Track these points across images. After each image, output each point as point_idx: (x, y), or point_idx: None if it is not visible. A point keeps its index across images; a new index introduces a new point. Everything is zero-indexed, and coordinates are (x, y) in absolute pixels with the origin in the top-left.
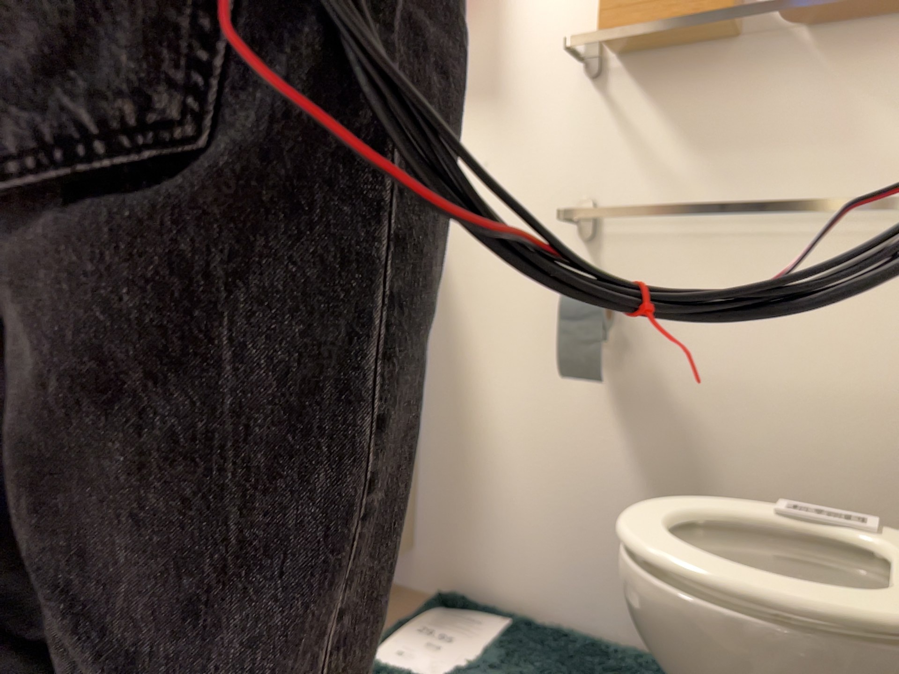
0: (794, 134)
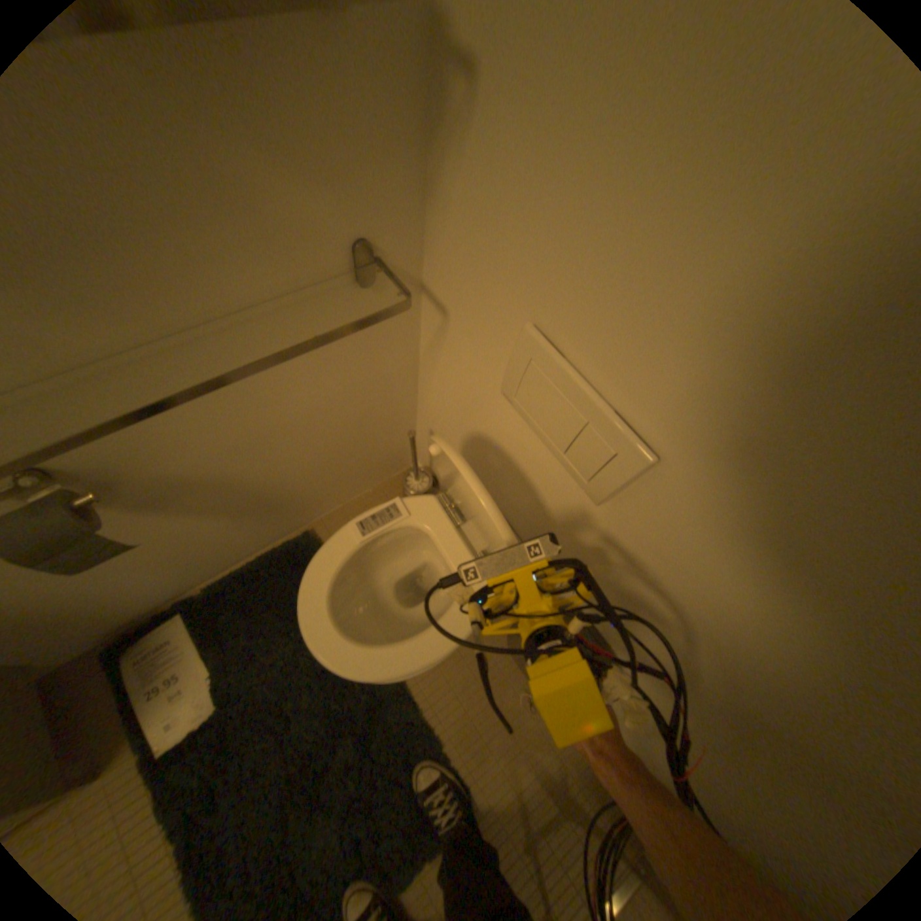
0: (153, 209)
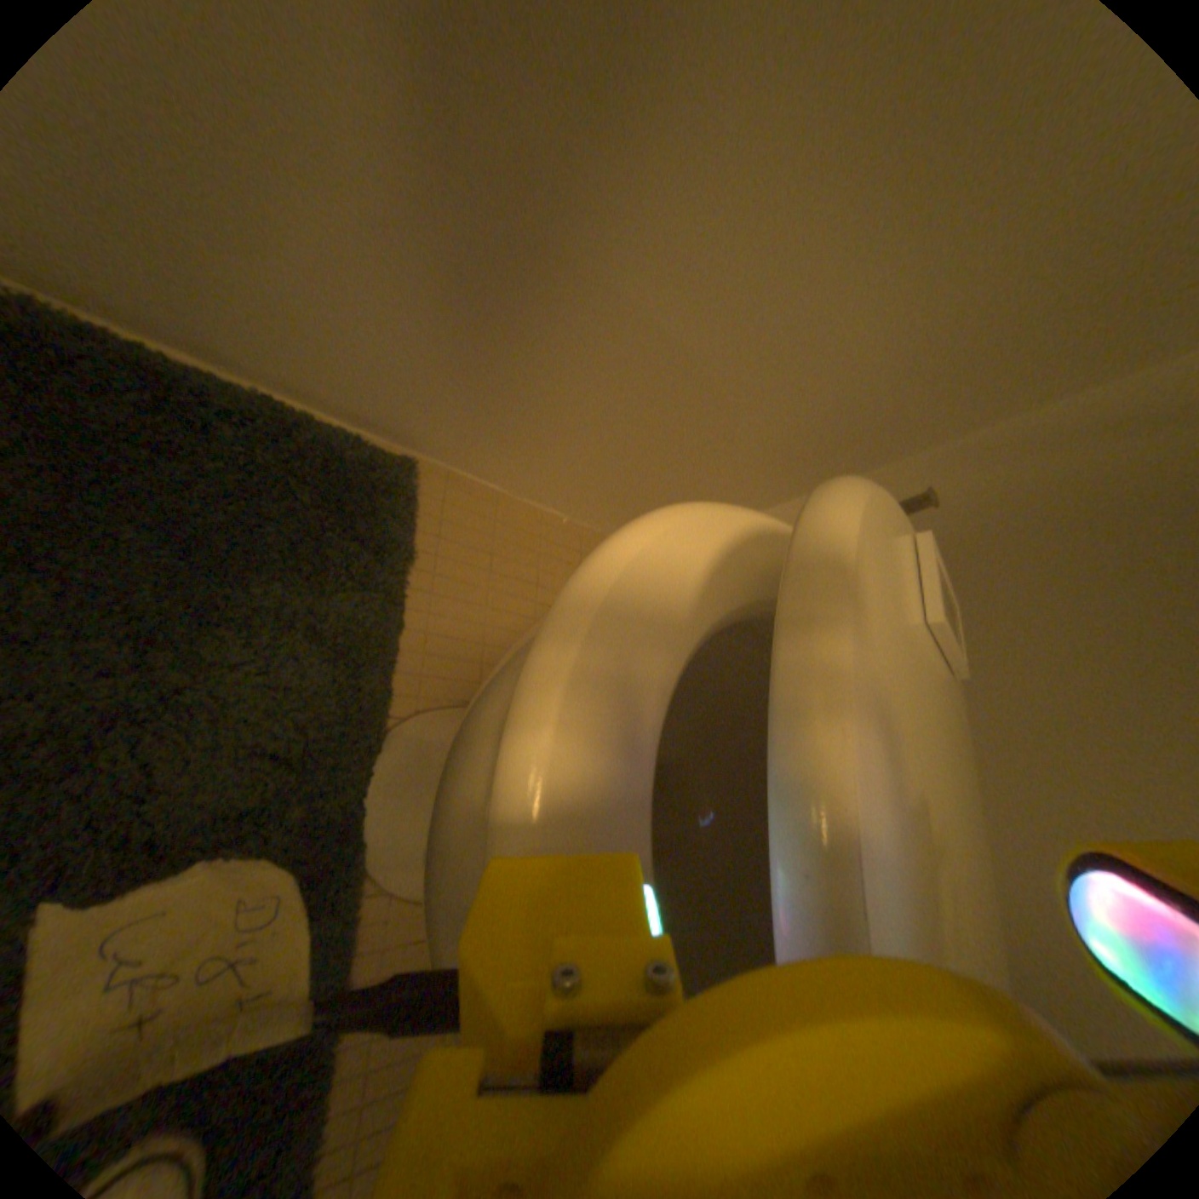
0: None
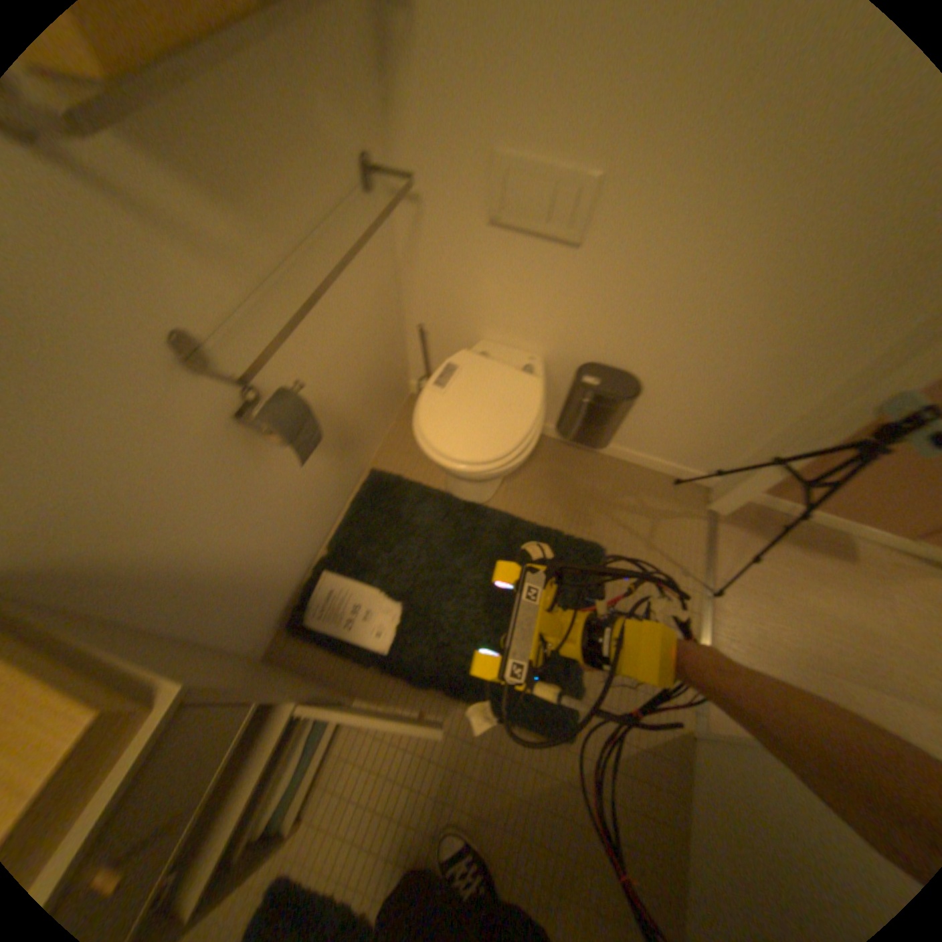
0: (291, 139)
